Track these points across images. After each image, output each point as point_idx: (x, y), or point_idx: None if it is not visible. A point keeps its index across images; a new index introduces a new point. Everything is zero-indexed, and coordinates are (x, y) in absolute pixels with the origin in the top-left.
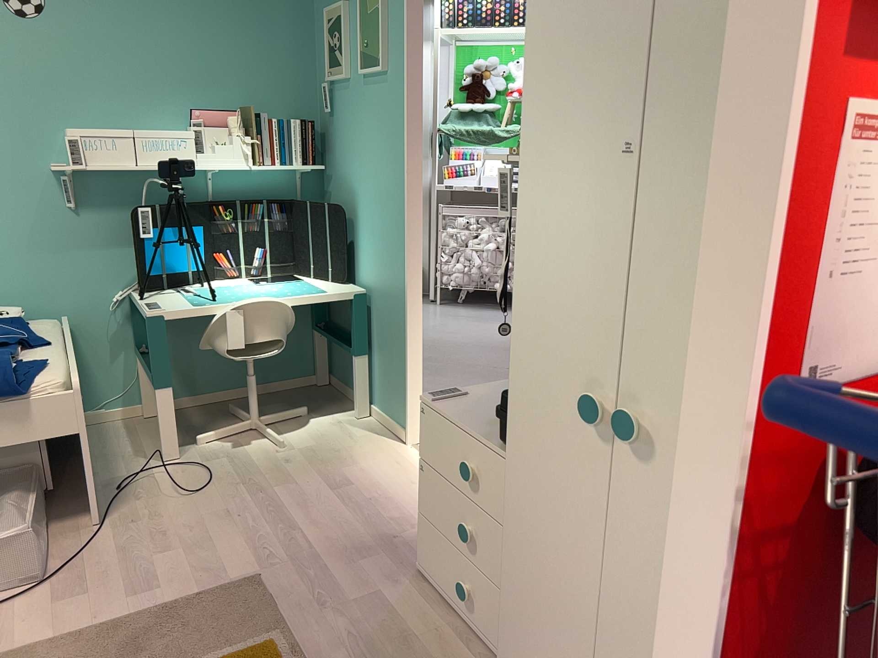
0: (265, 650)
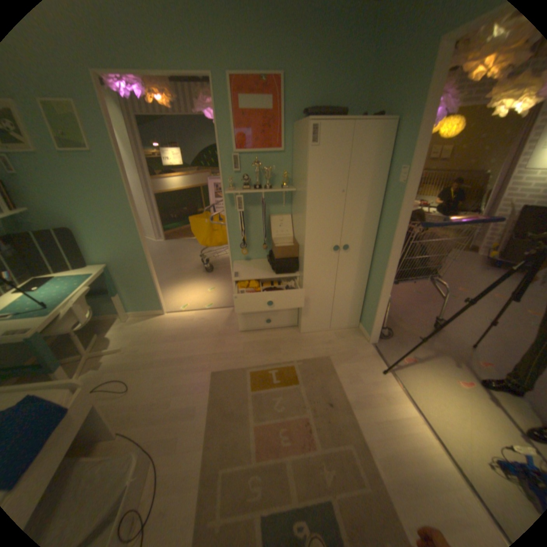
0: (253, 375)
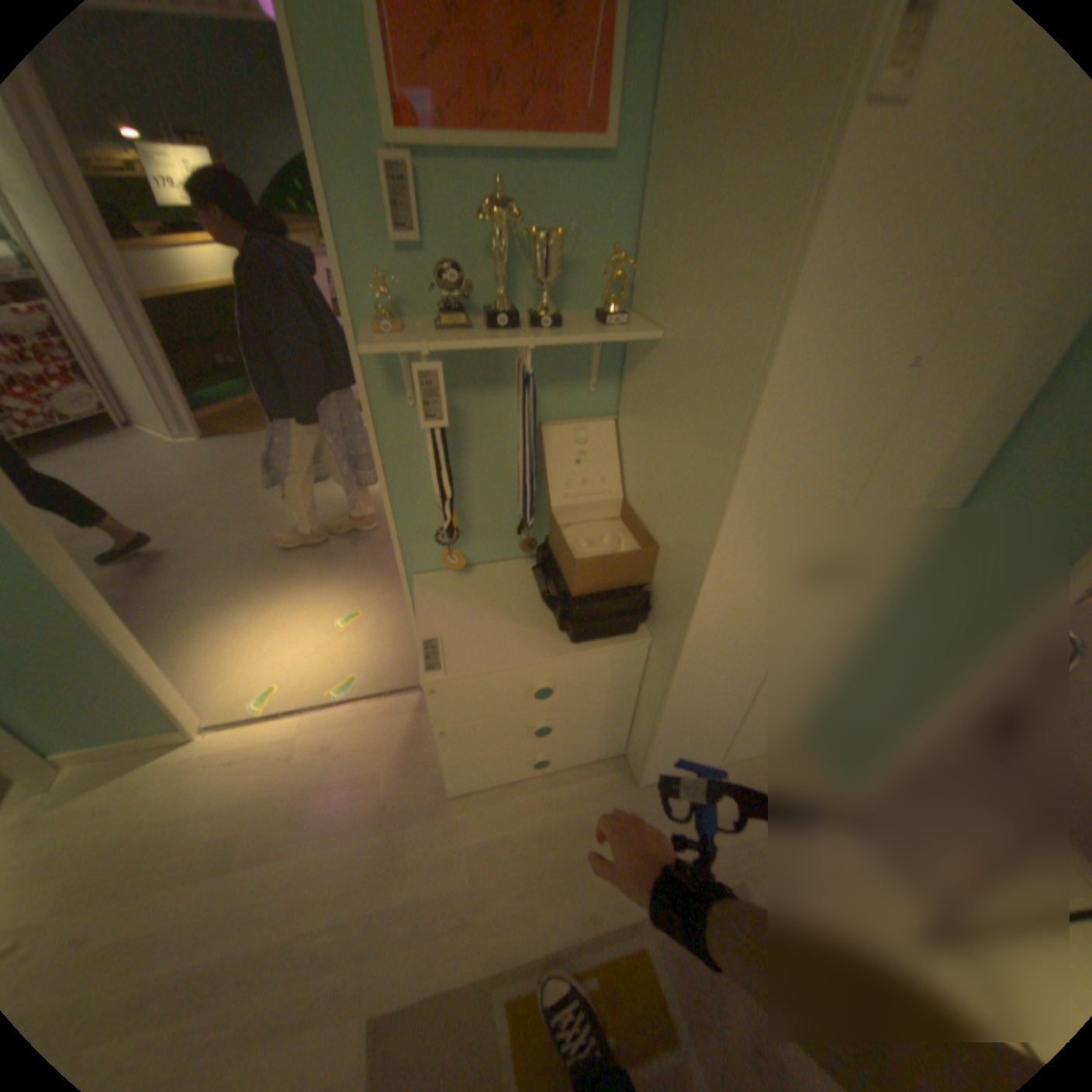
0: (519, 1014)
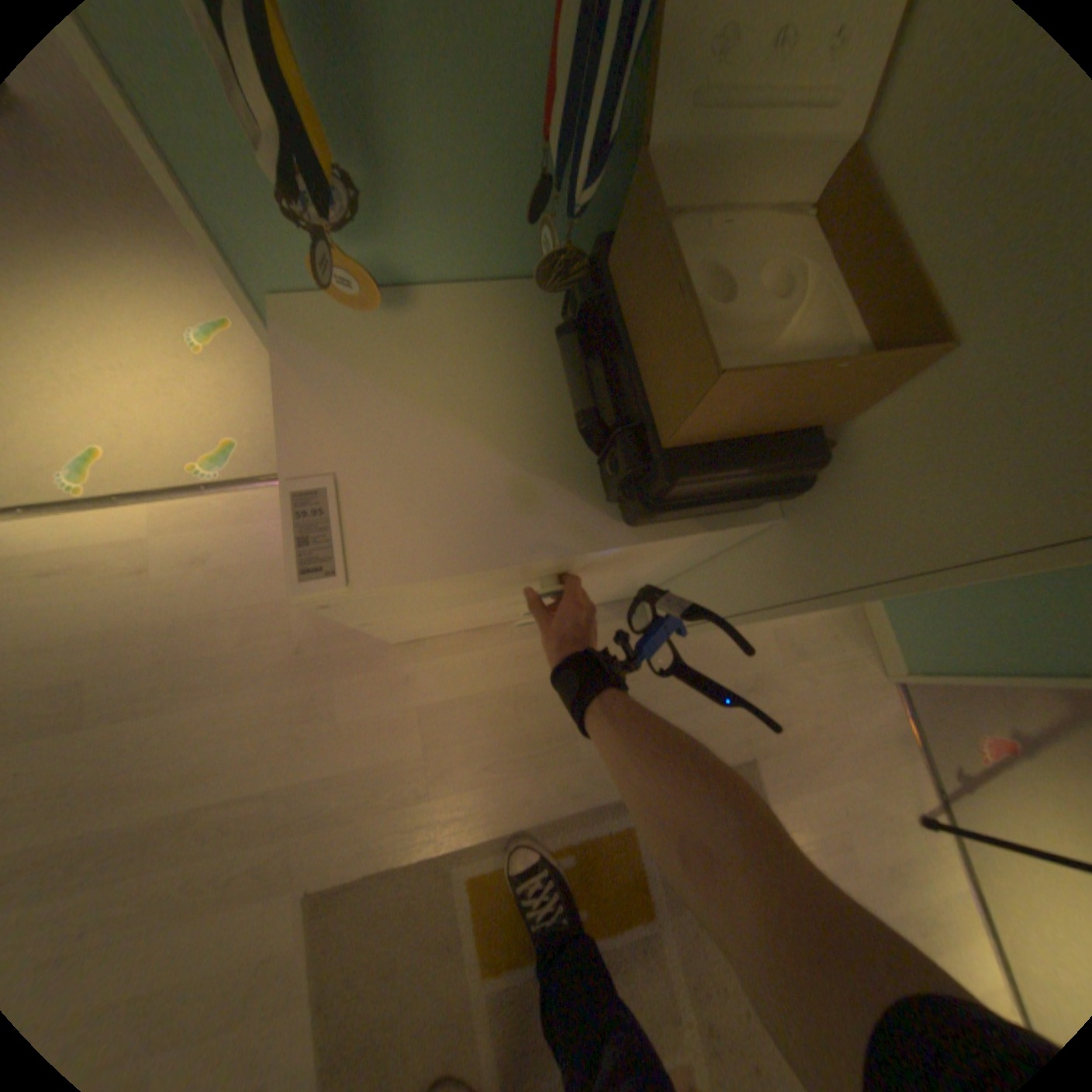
0: (483, 891)
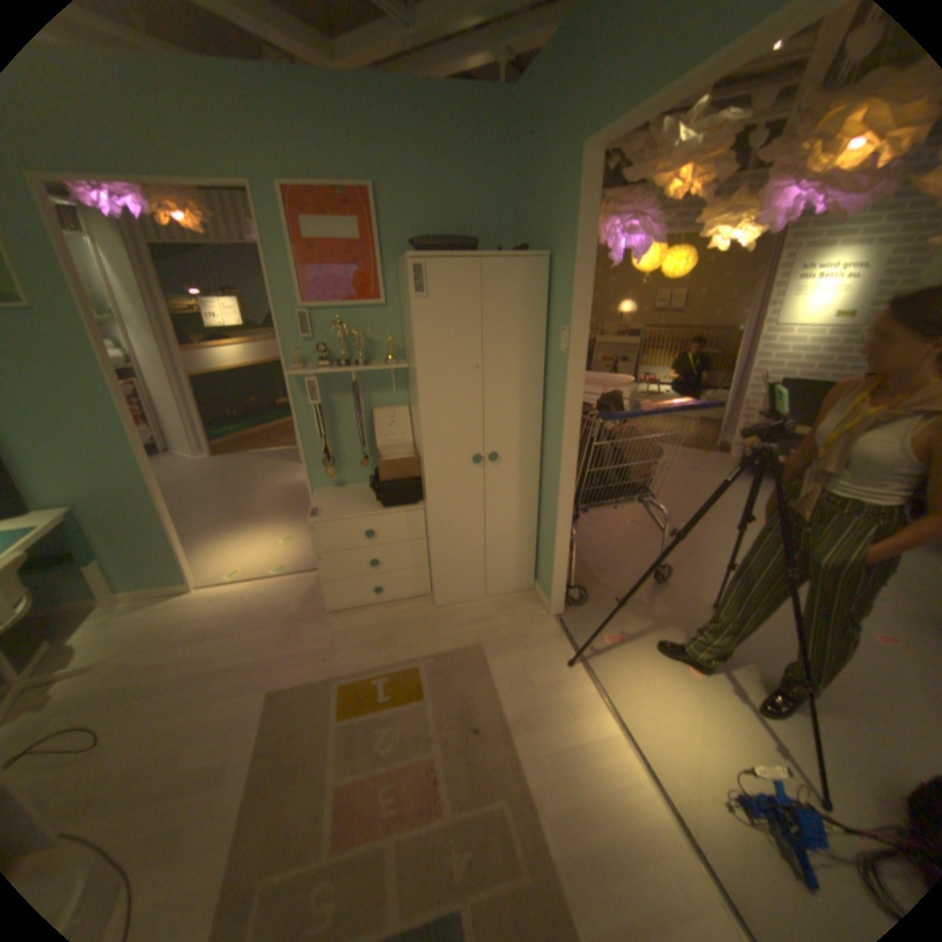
0: (344, 690)
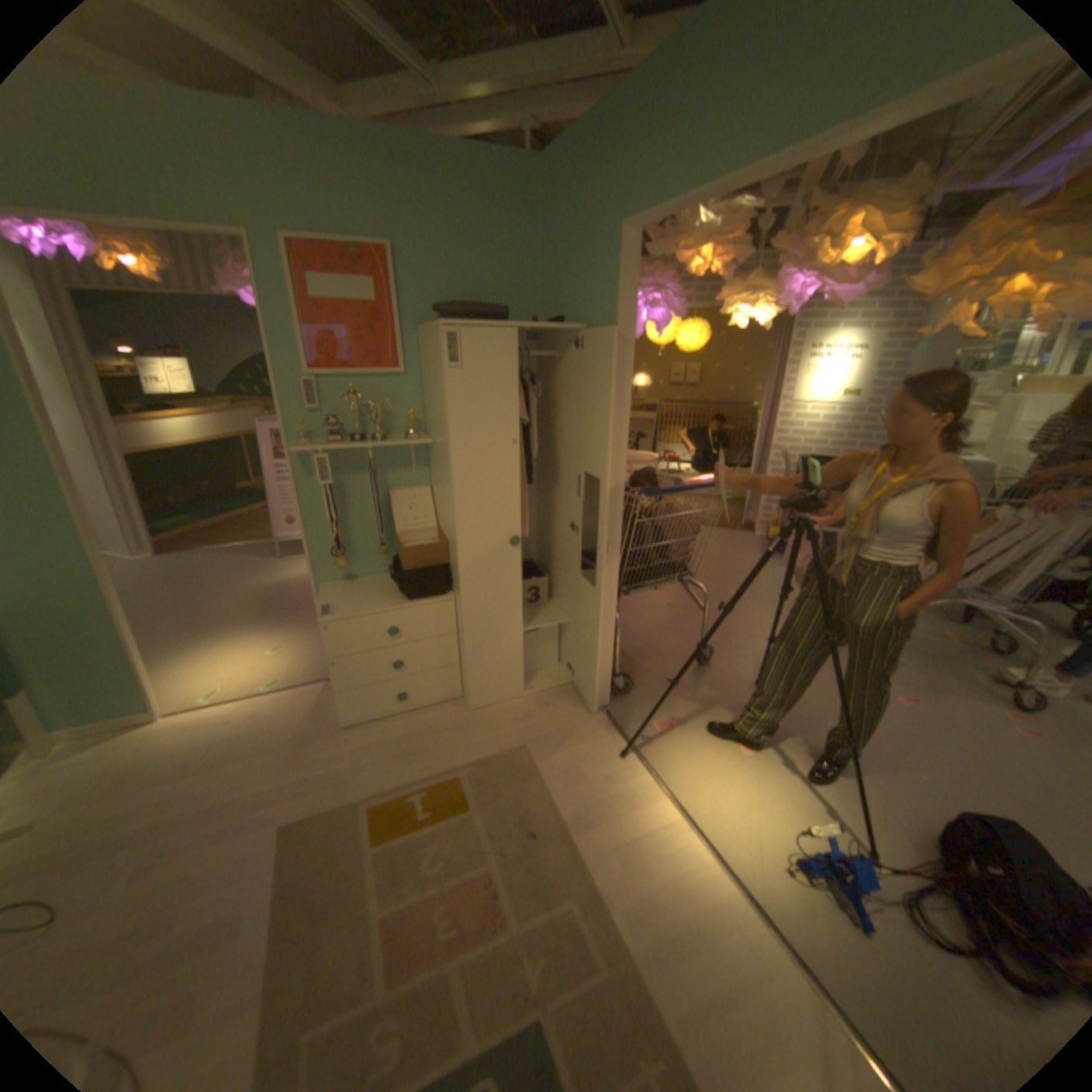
0: (374, 813)
